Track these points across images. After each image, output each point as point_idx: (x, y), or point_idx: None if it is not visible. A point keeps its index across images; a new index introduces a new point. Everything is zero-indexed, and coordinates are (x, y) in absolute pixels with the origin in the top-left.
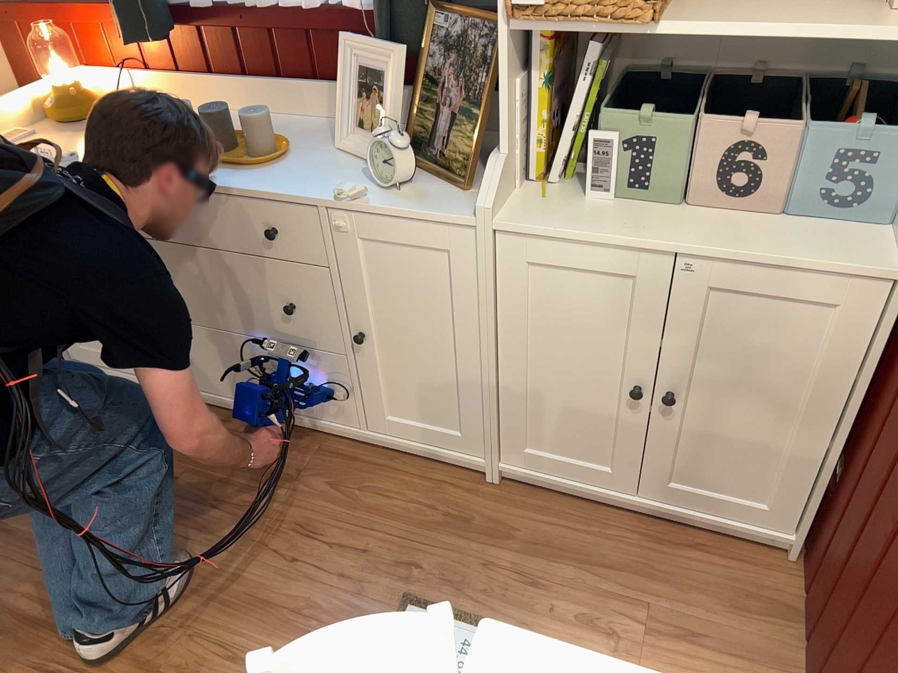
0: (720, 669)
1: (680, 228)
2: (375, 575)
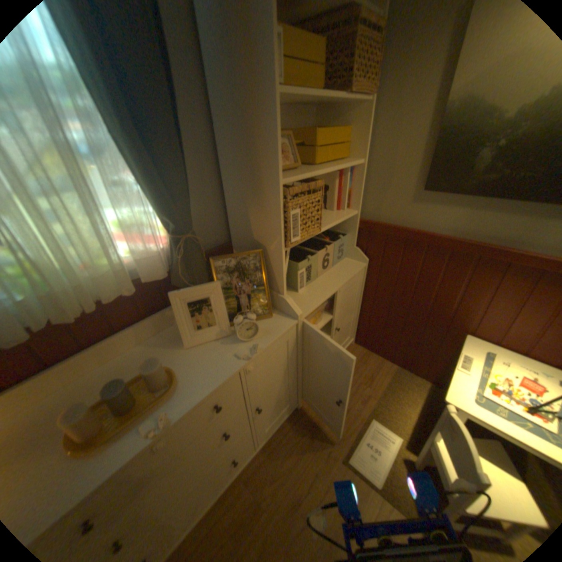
0: (385, 376)
1: (327, 282)
2: (332, 477)
